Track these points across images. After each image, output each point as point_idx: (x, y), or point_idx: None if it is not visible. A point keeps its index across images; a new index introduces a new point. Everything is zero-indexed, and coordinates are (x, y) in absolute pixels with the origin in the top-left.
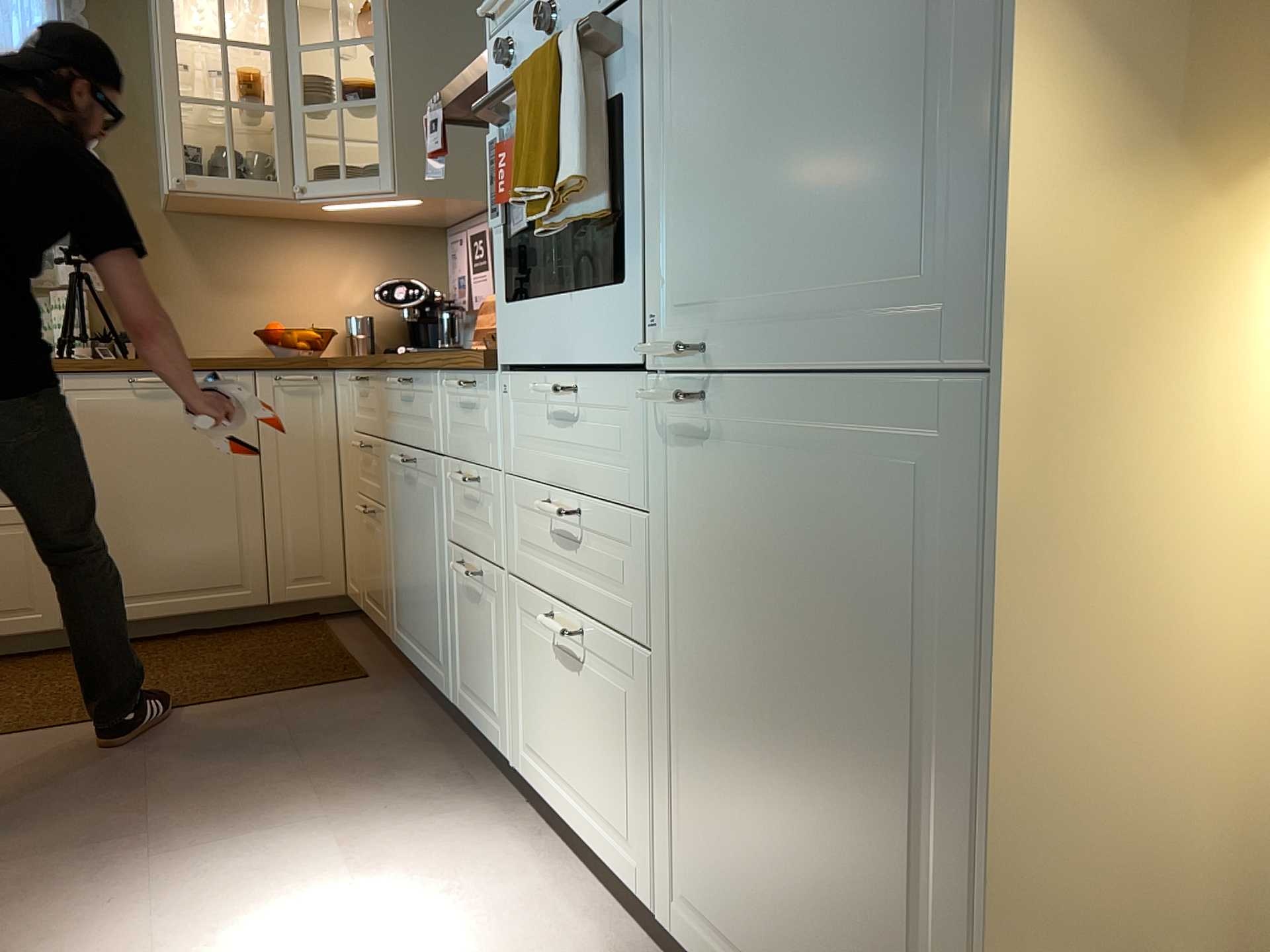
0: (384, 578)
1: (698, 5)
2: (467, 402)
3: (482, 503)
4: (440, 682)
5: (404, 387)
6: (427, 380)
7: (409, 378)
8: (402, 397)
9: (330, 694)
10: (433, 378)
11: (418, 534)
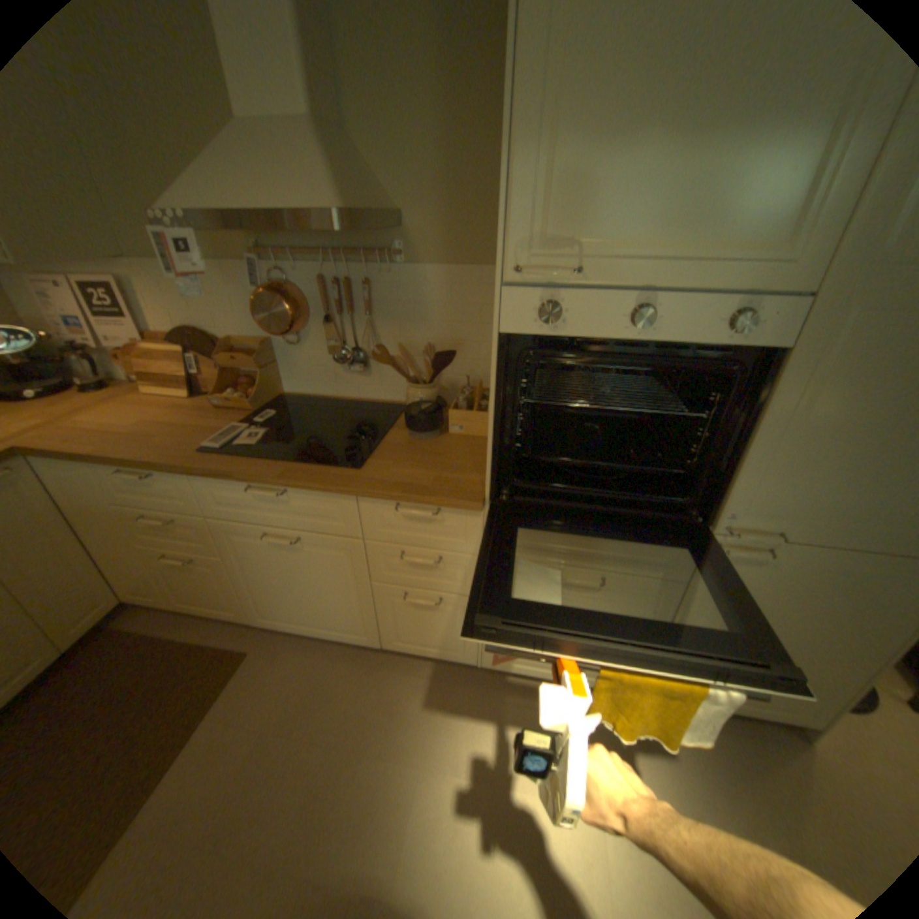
0: (225, 595)
1: (847, 383)
2: (415, 516)
3: (440, 567)
4: (357, 641)
5: (272, 495)
6: (326, 495)
7: (278, 488)
8: (256, 498)
9: (244, 685)
10: (344, 496)
11: (308, 577)
